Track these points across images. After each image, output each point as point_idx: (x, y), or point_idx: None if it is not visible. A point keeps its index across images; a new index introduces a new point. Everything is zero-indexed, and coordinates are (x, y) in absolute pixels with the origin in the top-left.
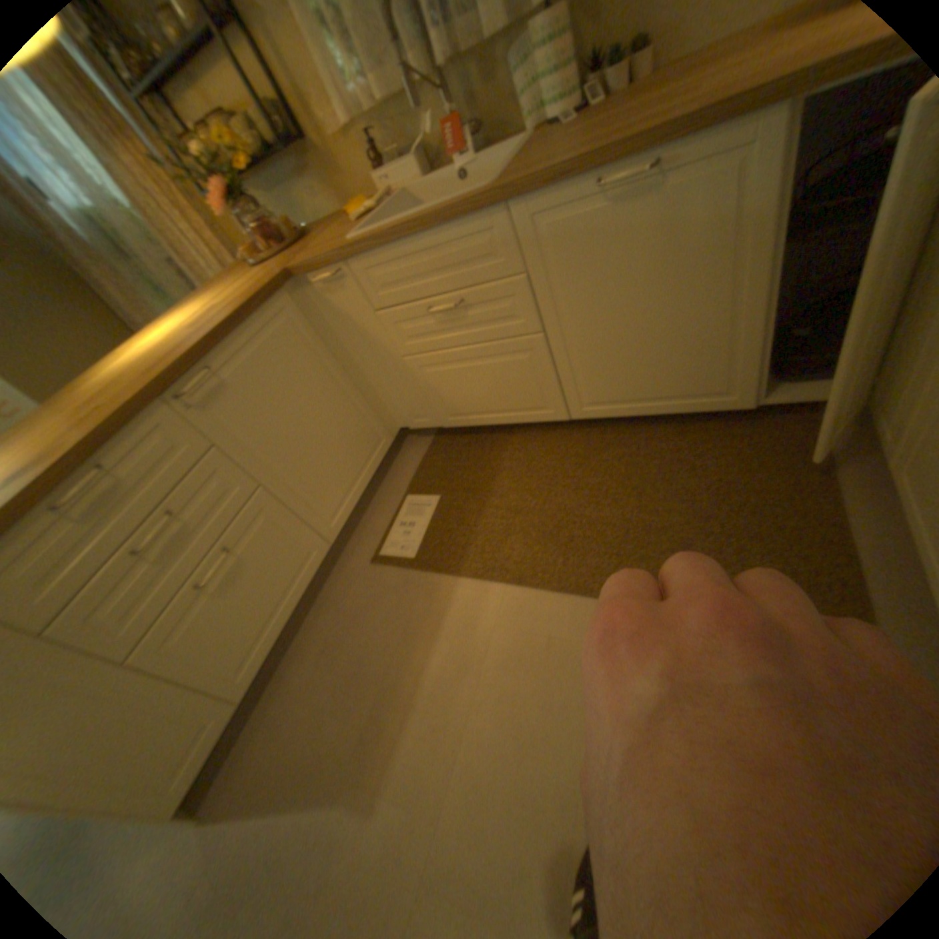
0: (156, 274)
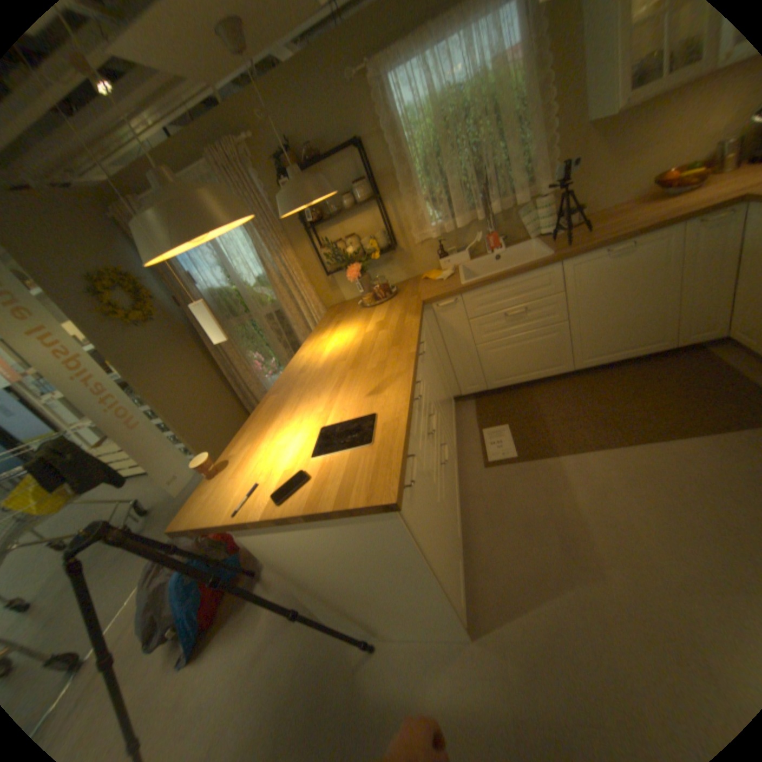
0: (251, 327)
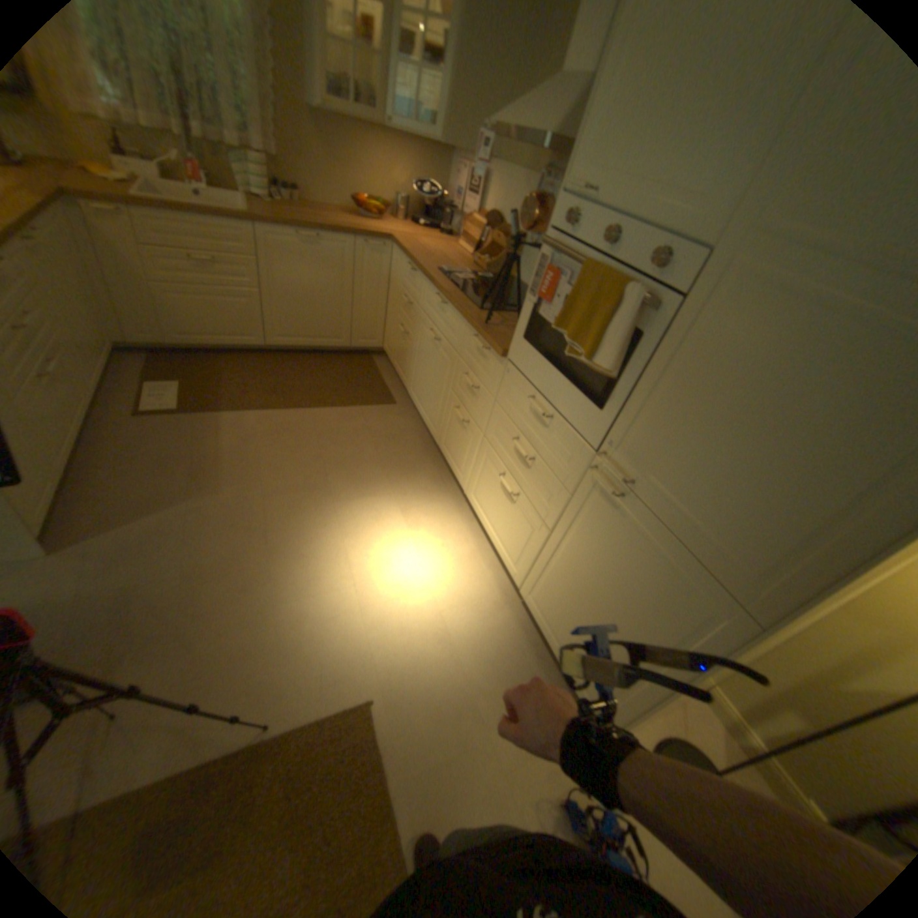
0: None
